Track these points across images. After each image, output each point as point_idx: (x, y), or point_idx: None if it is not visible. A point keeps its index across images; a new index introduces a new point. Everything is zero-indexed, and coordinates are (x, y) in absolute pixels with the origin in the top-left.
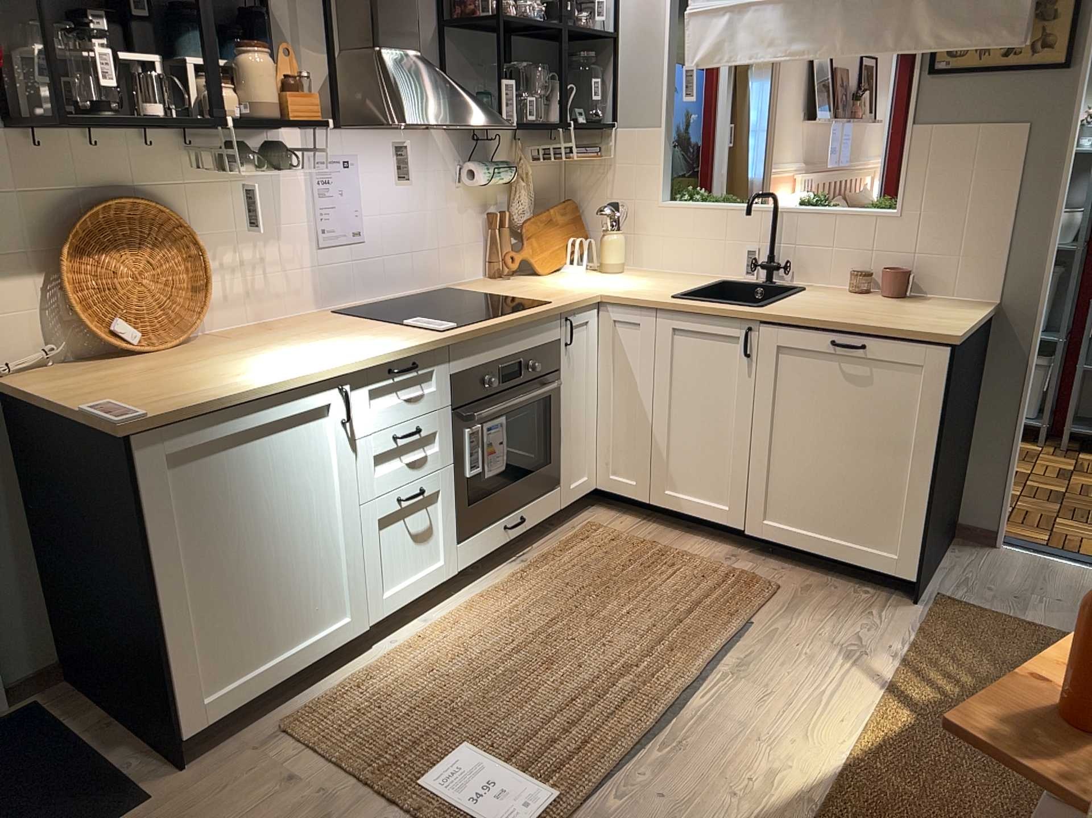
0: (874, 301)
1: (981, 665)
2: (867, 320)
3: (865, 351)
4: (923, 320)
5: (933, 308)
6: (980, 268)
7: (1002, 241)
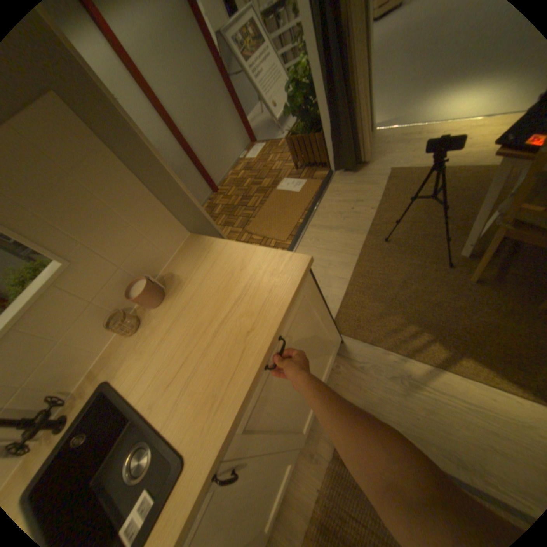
0: (167, 318)
1: (396, 322)
2: (249, 331)
3: (282, 341)
4: (247, 283)
5: (202, 274)
6: (162, 231)
7: (152, 204)
